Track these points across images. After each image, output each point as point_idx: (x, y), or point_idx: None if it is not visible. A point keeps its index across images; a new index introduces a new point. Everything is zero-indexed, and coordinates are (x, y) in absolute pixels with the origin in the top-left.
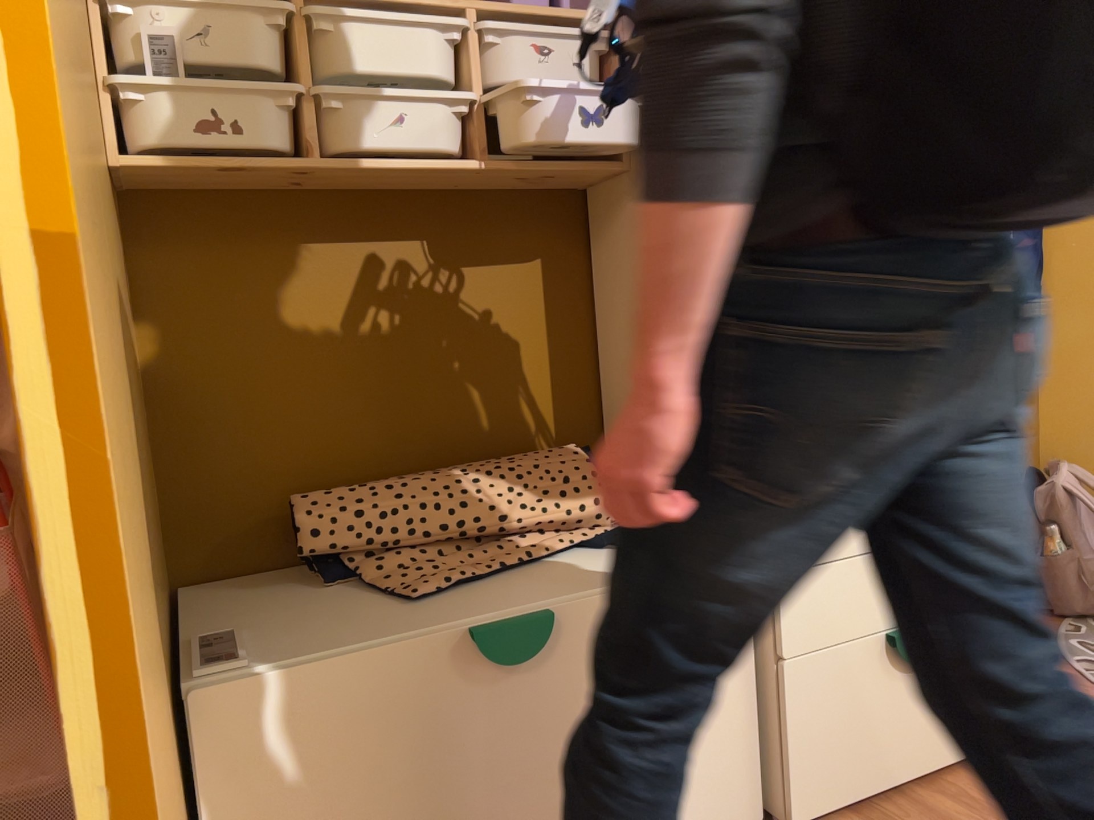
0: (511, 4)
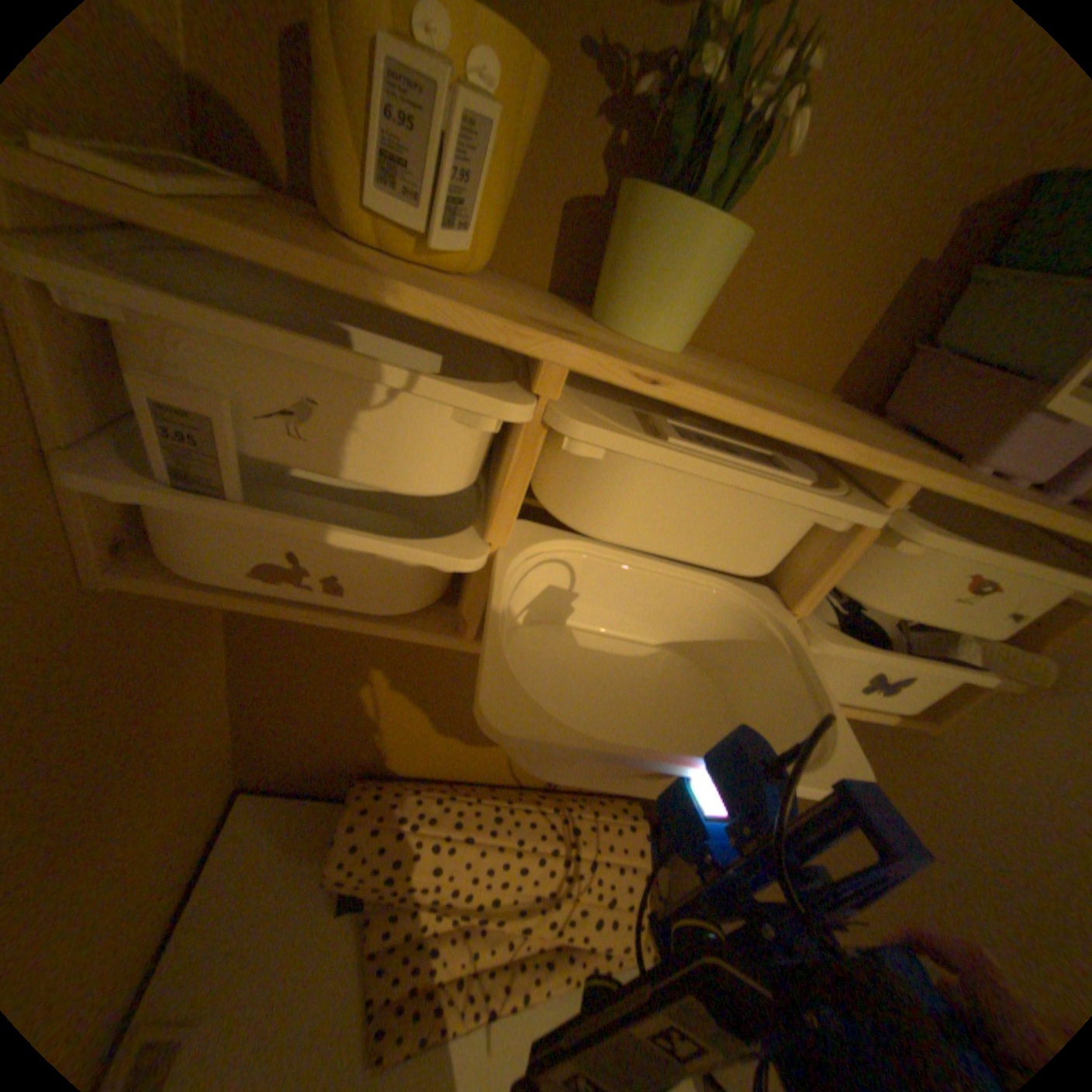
0: (1003, 485)
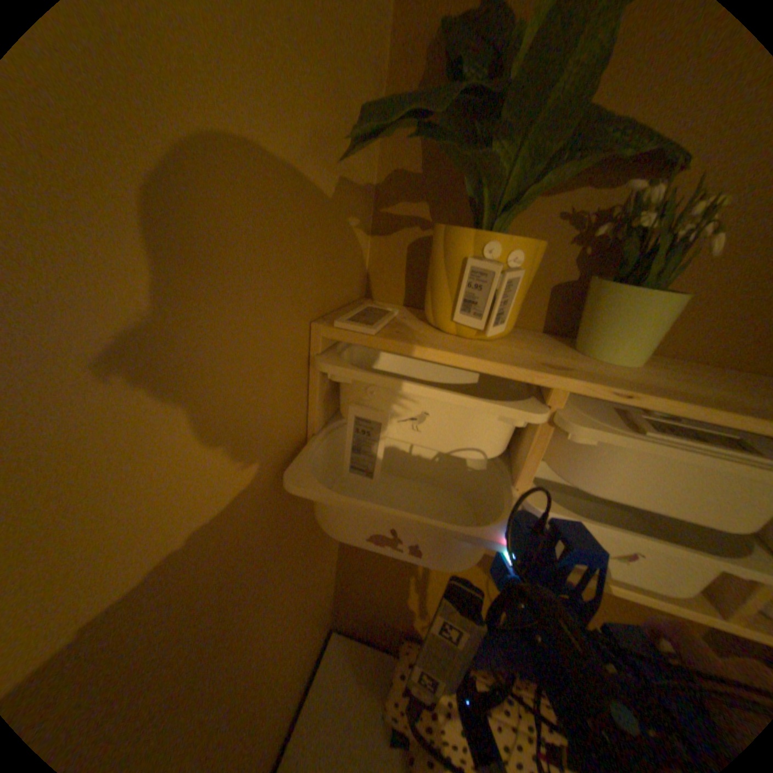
0: None
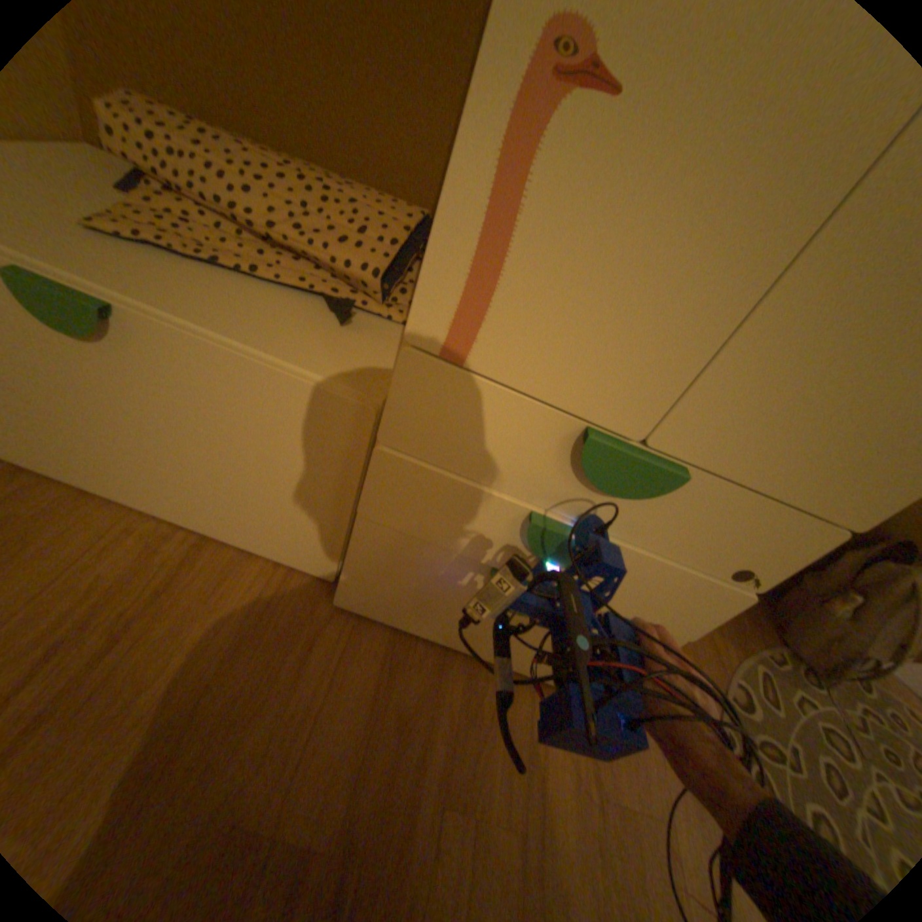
0: None
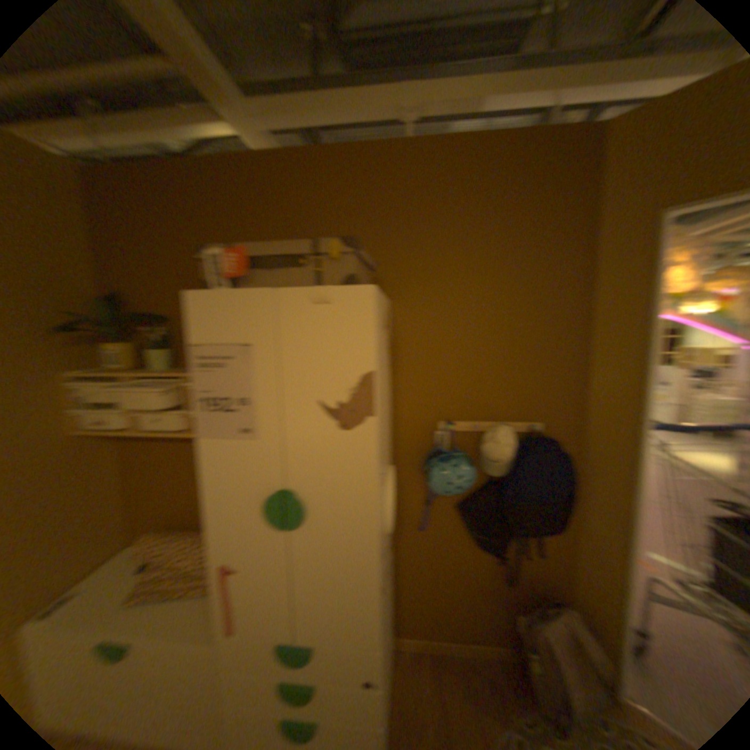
0: None
